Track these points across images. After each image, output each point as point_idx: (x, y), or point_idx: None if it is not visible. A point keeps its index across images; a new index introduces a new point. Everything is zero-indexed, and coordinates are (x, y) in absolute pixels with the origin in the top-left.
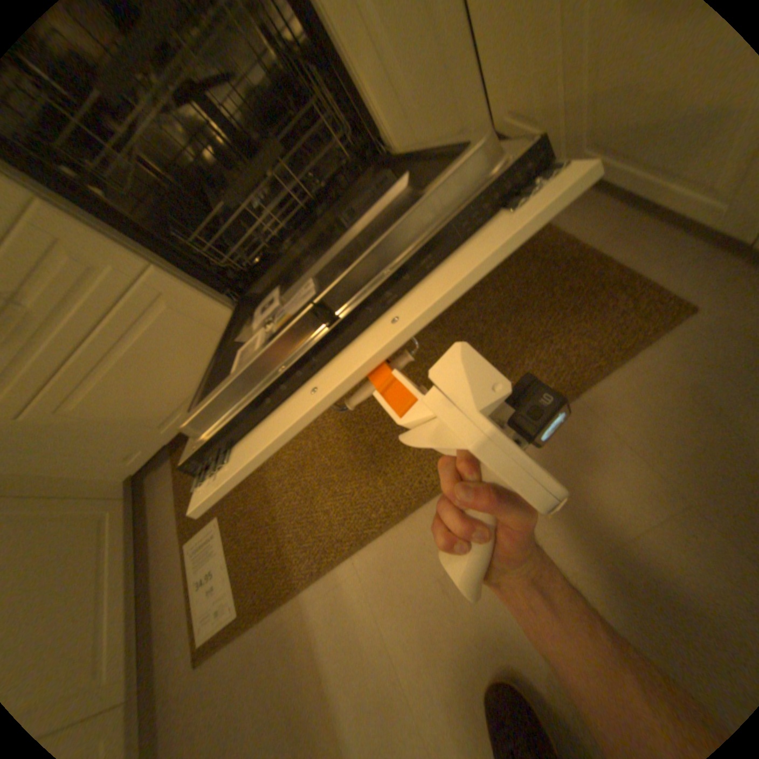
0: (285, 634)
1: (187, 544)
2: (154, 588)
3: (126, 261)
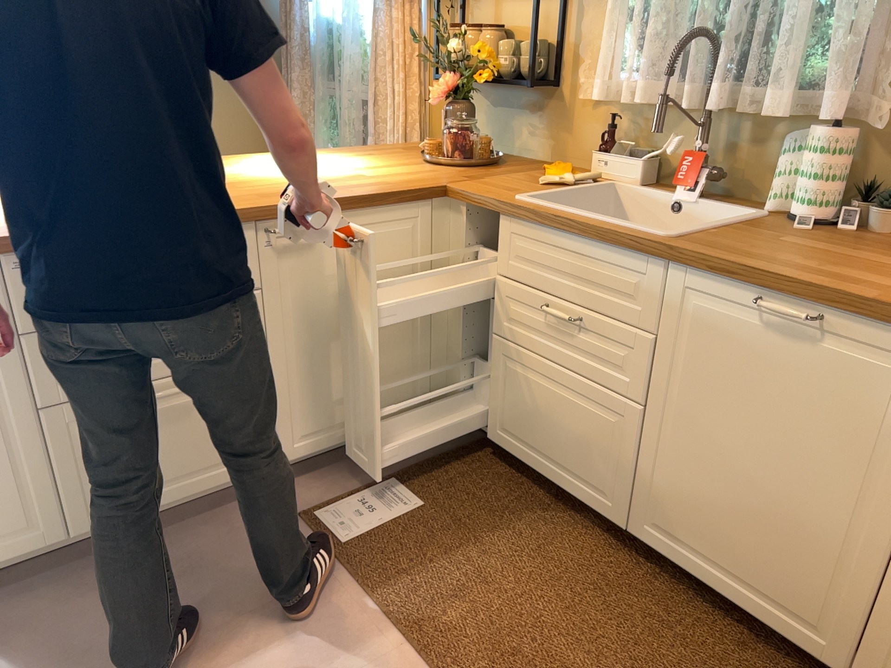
0: (335, 592)
1: (396, 484)
2: (354, 462)
3: (638, 393)
